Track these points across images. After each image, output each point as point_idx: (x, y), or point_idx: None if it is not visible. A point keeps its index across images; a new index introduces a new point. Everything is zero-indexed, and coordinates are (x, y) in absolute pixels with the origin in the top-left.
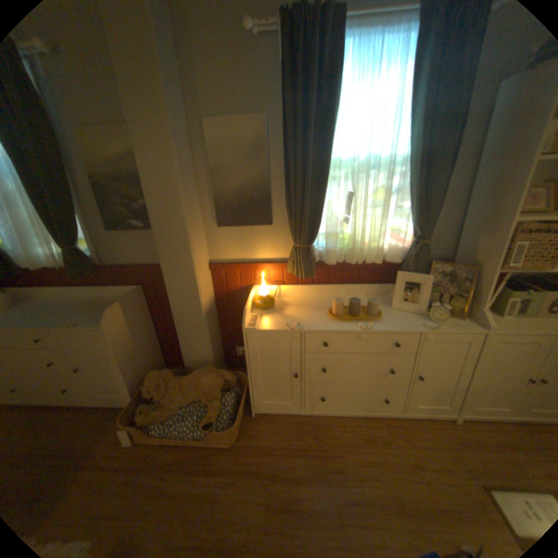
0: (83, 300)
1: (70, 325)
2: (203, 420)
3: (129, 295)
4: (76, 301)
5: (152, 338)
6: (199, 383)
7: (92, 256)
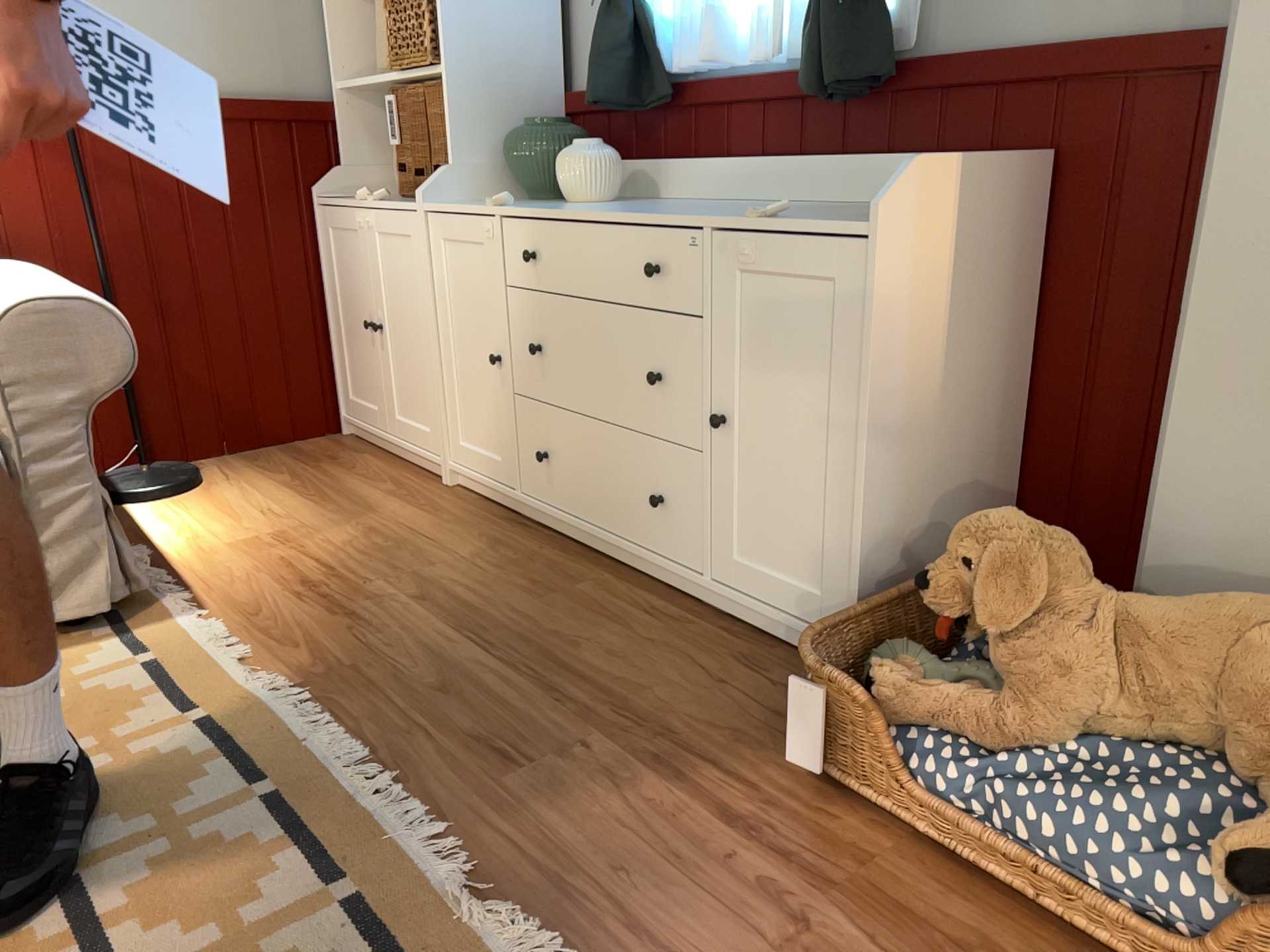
0: (805, 206)
1: (766, 216)
2: (1250, 826)
3: (997, 164)
4: (786, 206)
5: (1004, 425)
6: (1248, 648)
7: (897, 19)
